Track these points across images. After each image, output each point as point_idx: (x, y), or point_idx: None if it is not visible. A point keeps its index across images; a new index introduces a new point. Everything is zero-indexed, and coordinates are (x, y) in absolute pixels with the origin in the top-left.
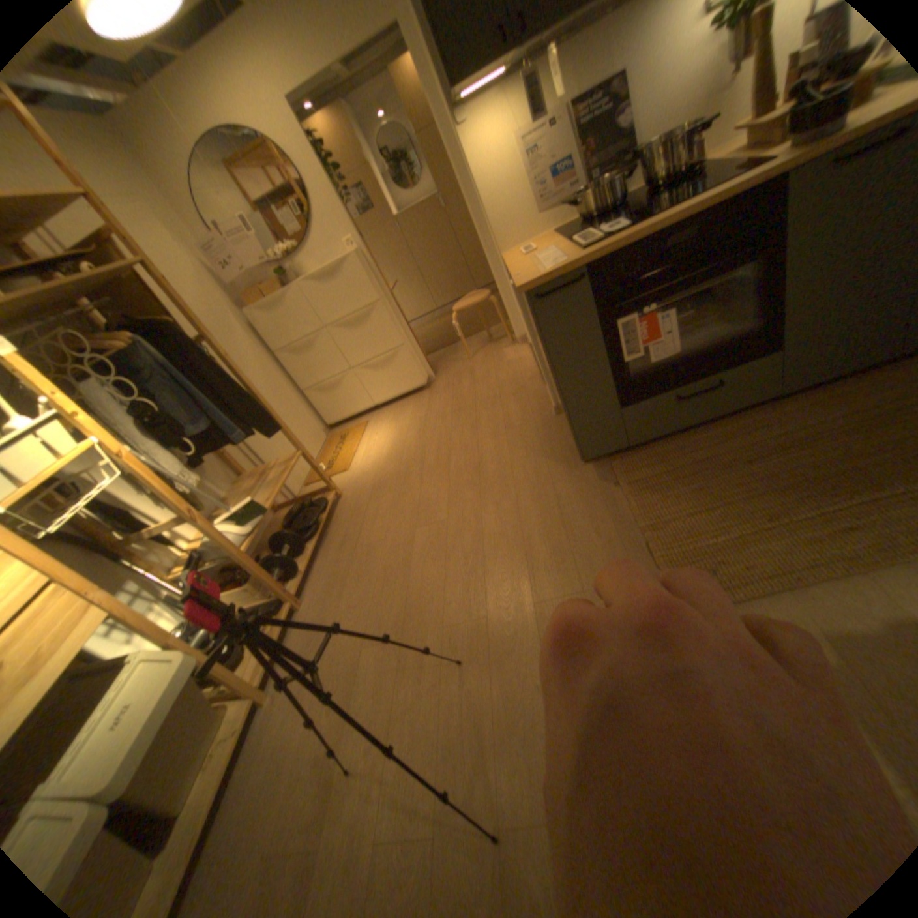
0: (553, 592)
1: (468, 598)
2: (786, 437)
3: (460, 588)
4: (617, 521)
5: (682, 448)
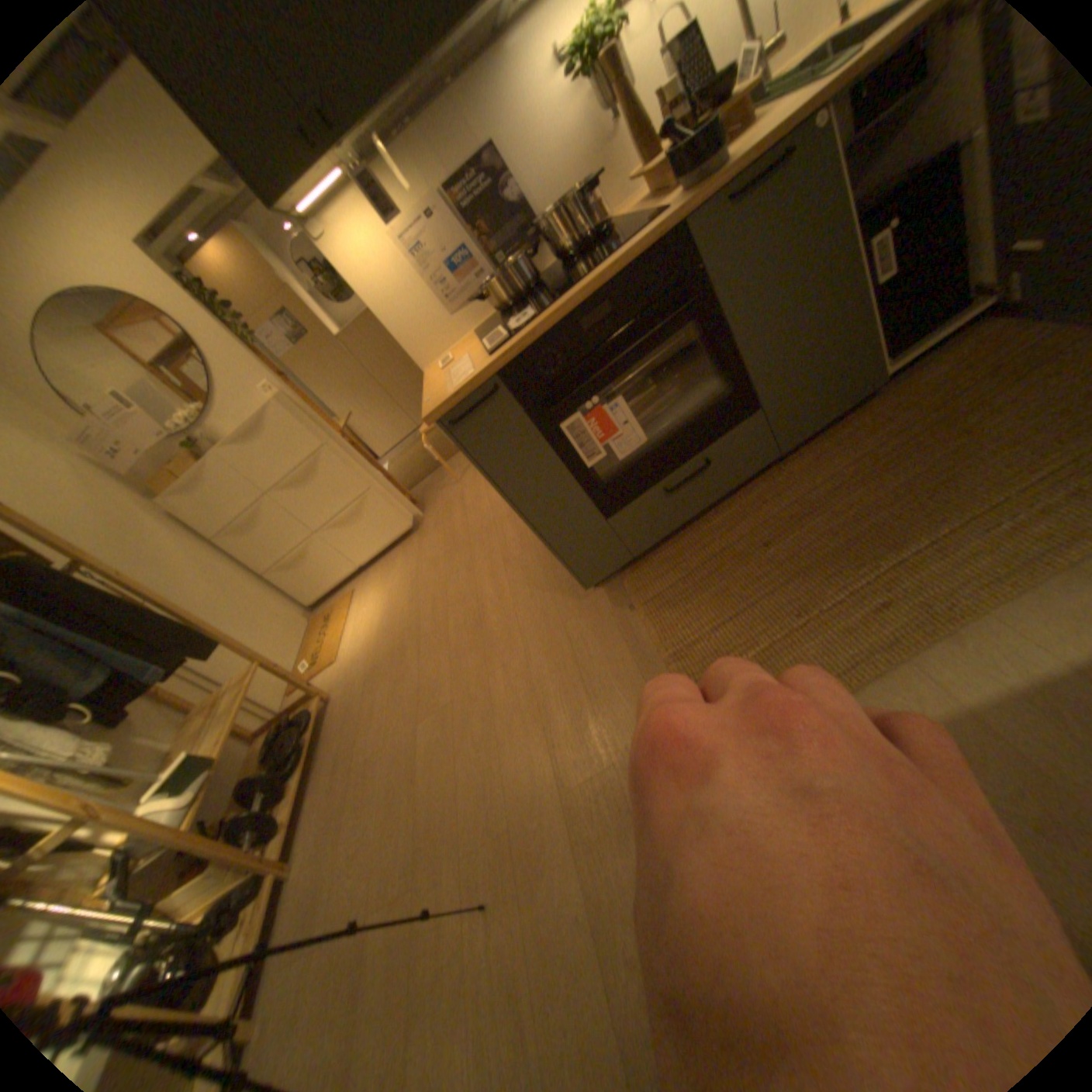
0: (580, 775)
1: (485, 809)
2: (799, 504)
3: (474, 796)
4: (638, 657)
5: (694, 544)
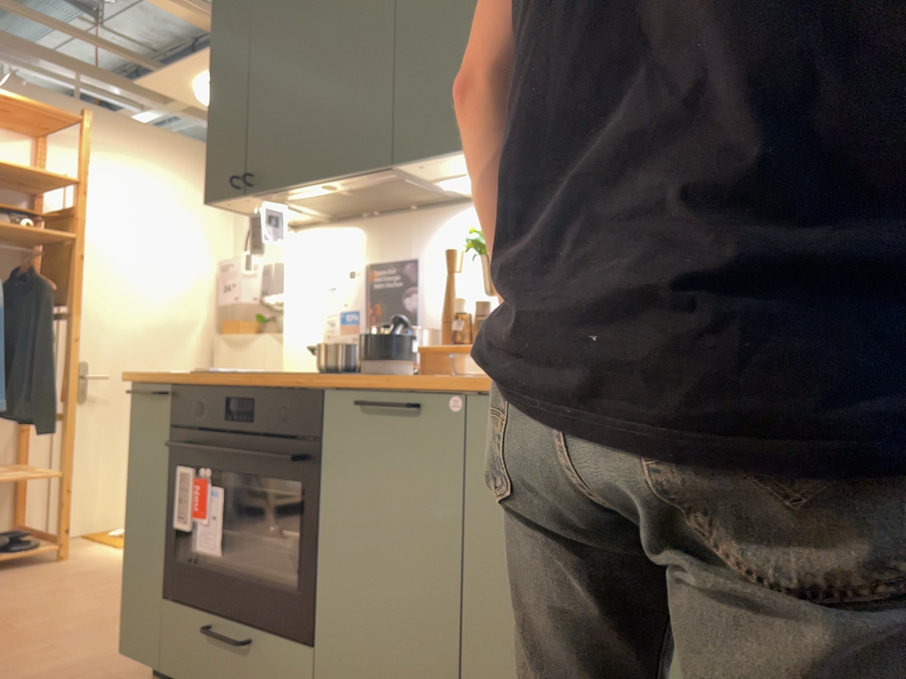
0: None
1: None
2: None
3: None
4: None
5: None
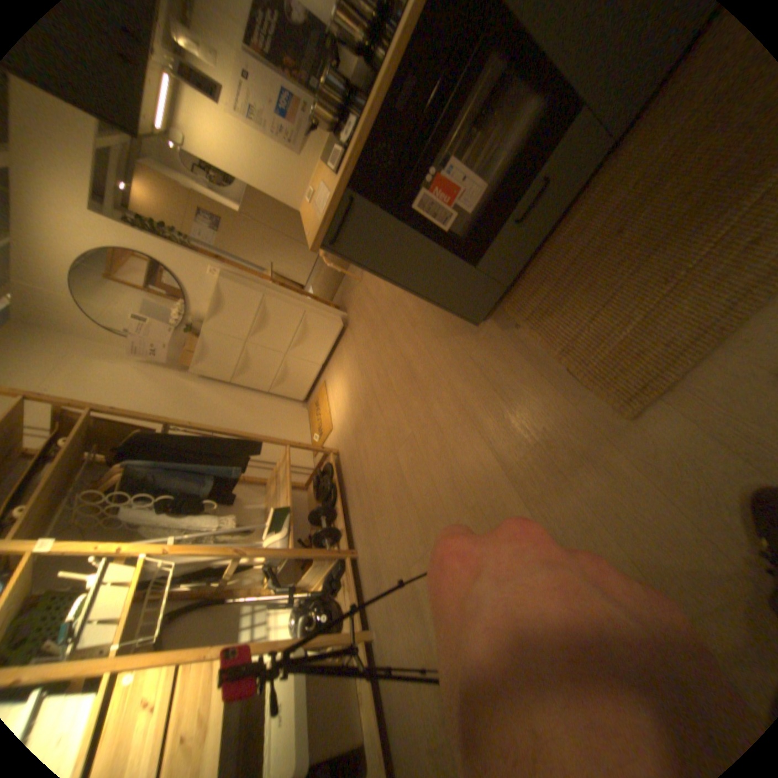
0: (515, 455)
1: (457, 492)
2: (644, 179)
3: (447, 486)
4: (534, 361)
5: (554, 255)
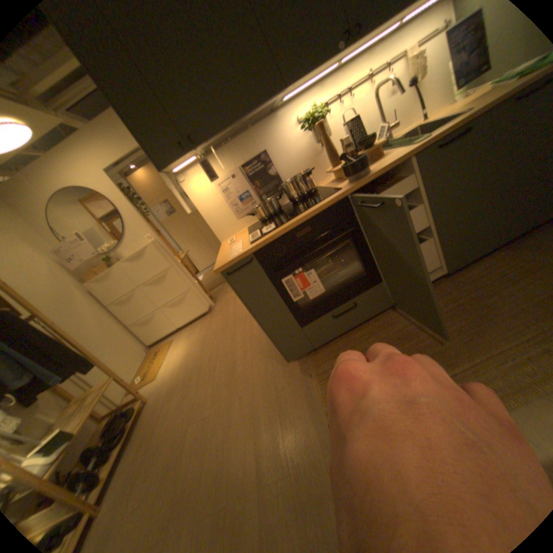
0: (271, 478)
1: (215, 491)
2: (402, 332)
3: (210, 481)
4: (311, 408)
5: (347, 345)
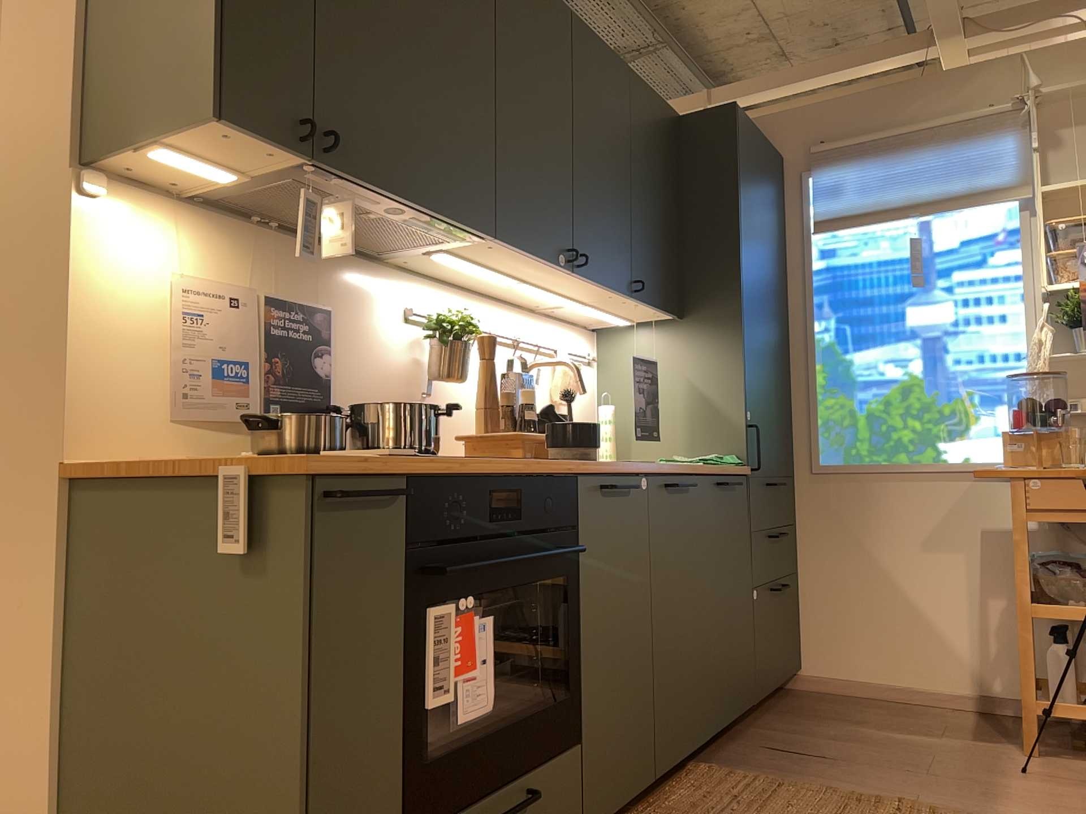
0: None
1: None
2: None
3: None
4: None
5: None
